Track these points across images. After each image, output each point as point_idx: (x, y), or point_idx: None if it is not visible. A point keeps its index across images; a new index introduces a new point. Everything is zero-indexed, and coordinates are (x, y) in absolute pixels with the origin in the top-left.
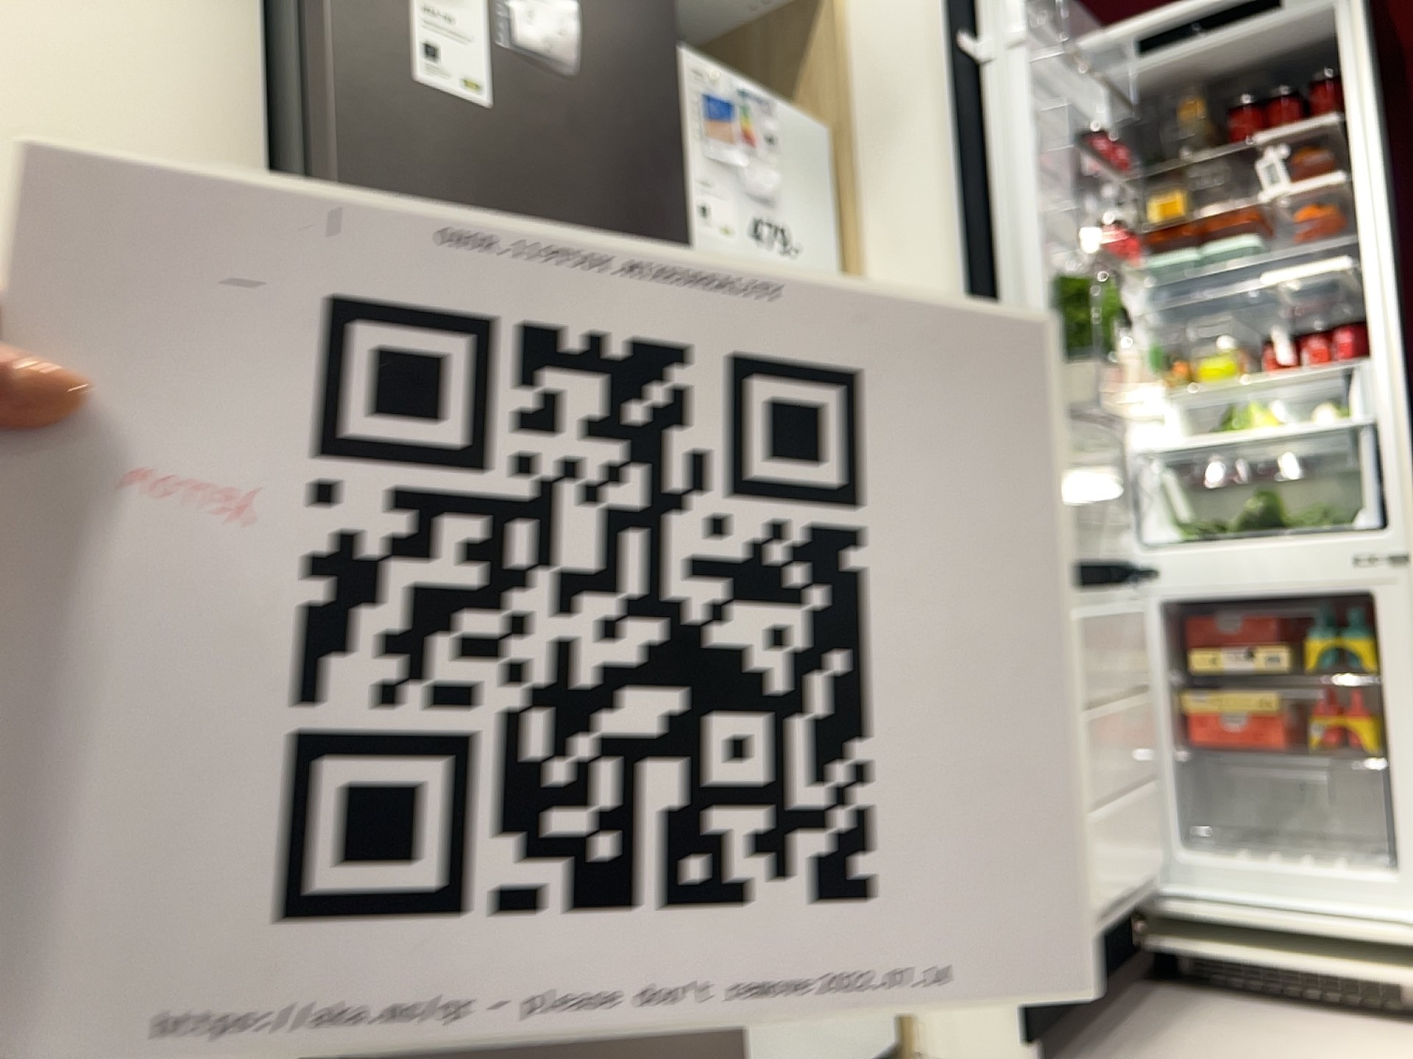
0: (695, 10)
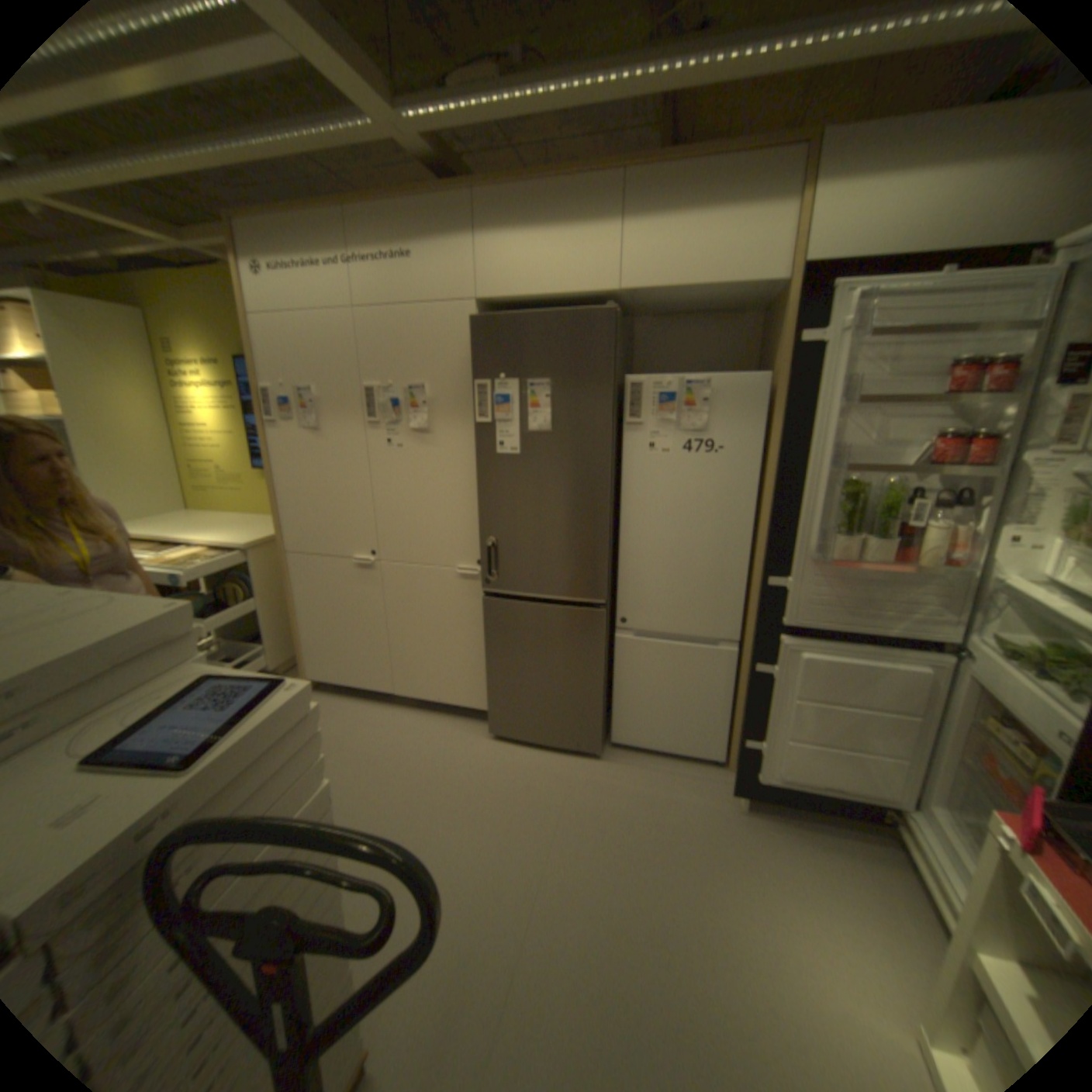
0: (748, 296)
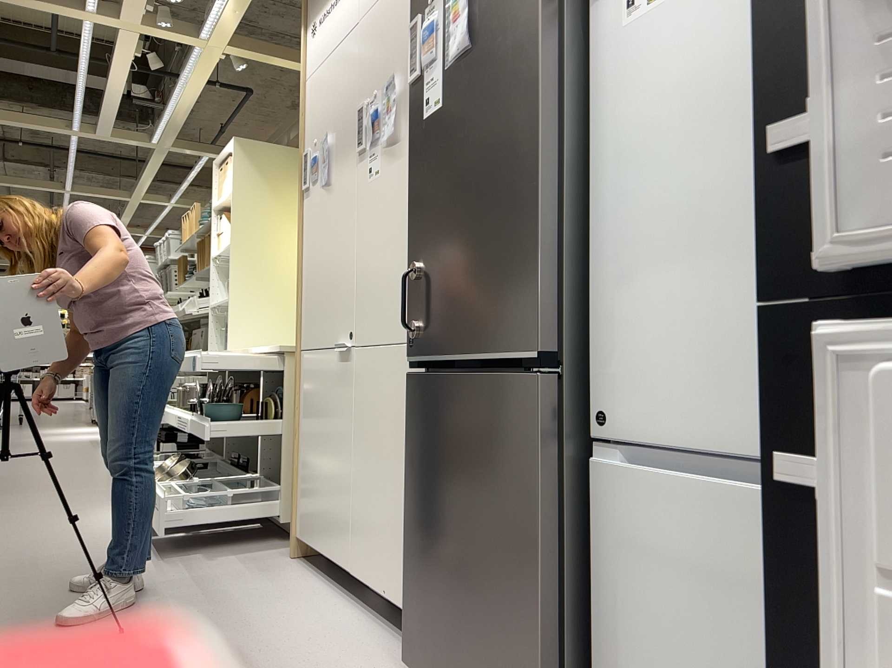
0: None
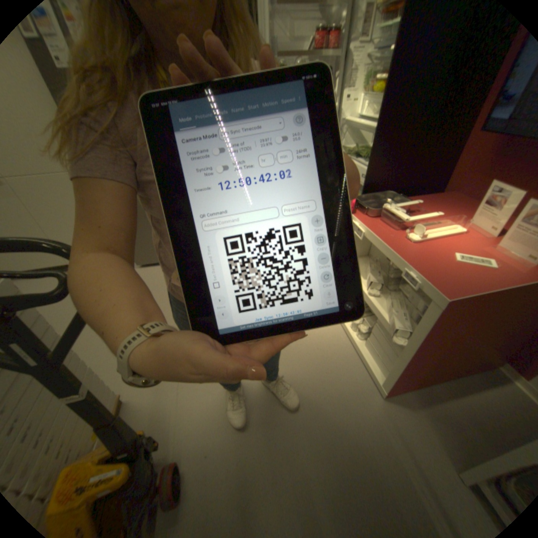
0: None
